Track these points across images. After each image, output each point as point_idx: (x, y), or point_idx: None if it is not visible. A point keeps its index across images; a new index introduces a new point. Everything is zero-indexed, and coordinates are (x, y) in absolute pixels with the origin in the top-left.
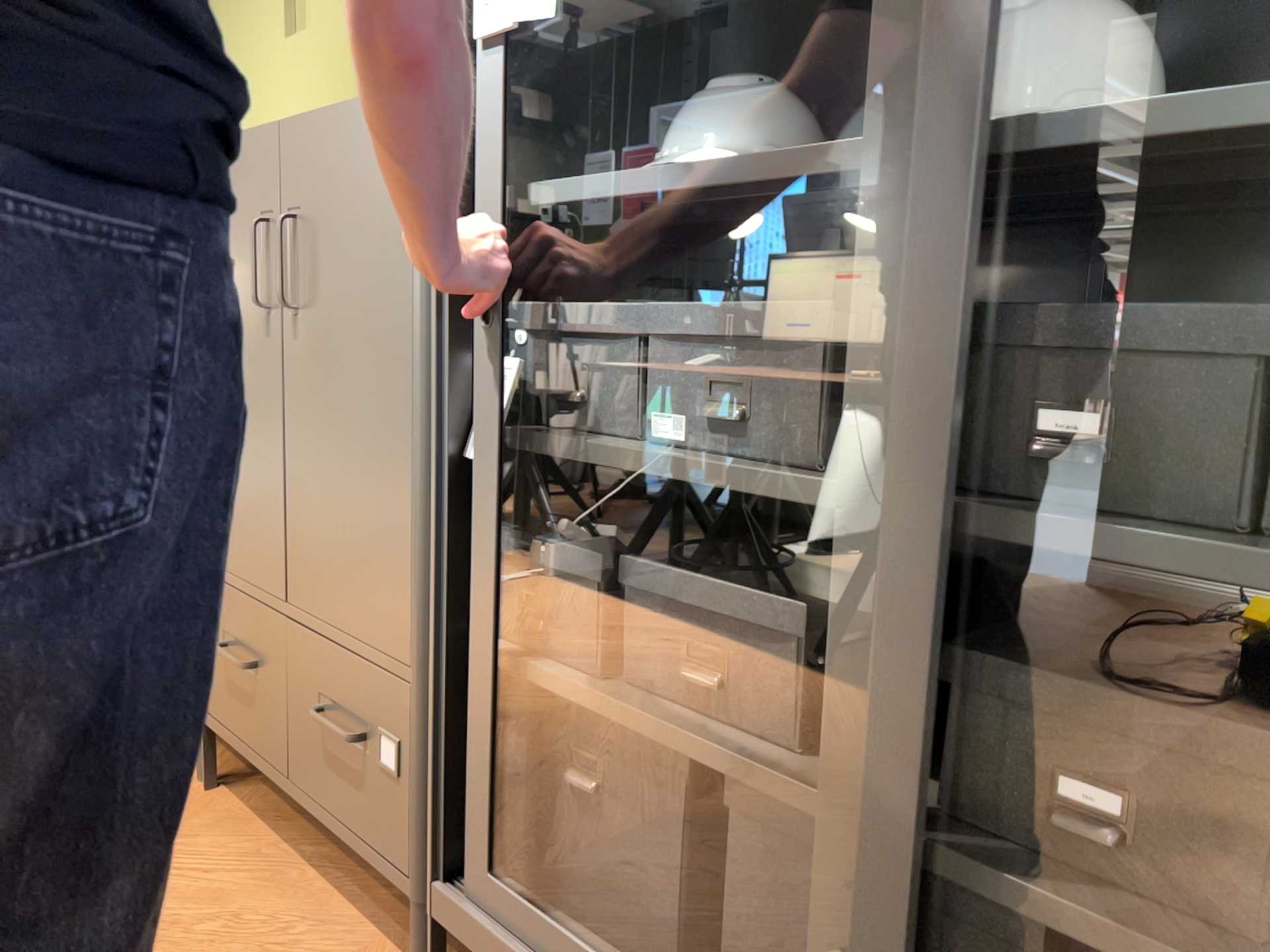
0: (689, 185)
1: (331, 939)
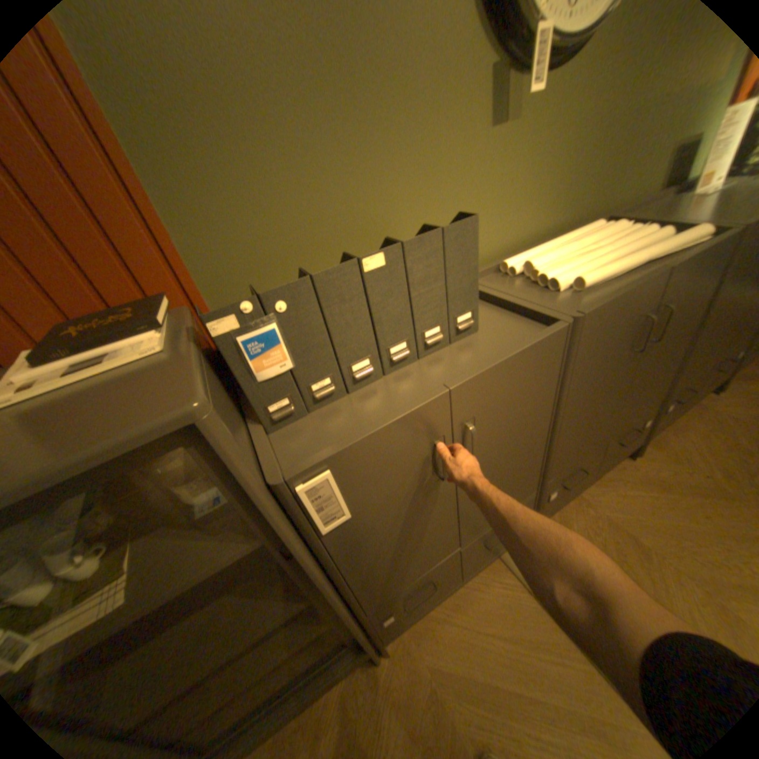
0: None
1: (705, 412)
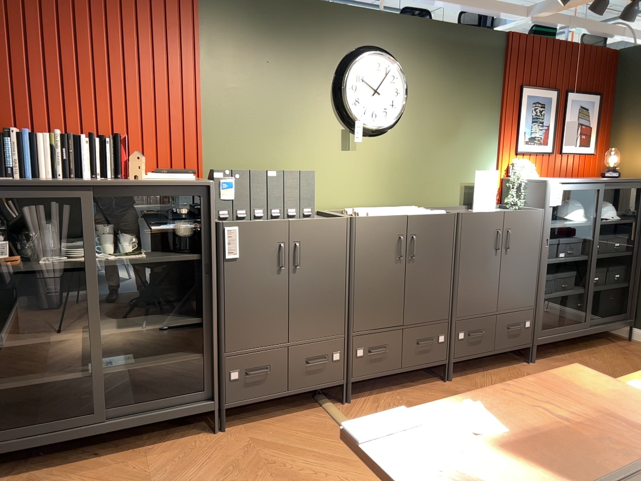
0: (572, 226)
1: (513, 369)
